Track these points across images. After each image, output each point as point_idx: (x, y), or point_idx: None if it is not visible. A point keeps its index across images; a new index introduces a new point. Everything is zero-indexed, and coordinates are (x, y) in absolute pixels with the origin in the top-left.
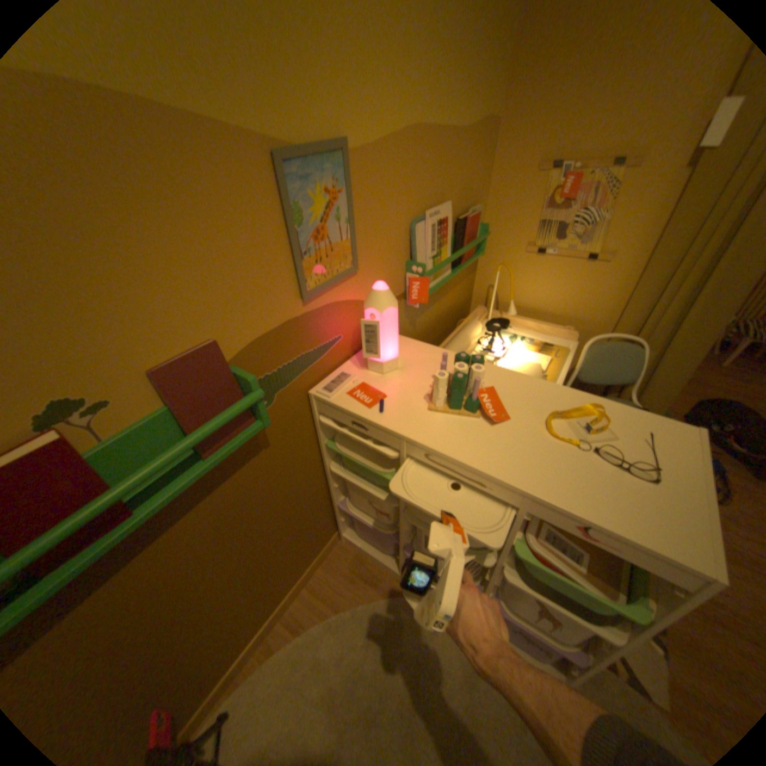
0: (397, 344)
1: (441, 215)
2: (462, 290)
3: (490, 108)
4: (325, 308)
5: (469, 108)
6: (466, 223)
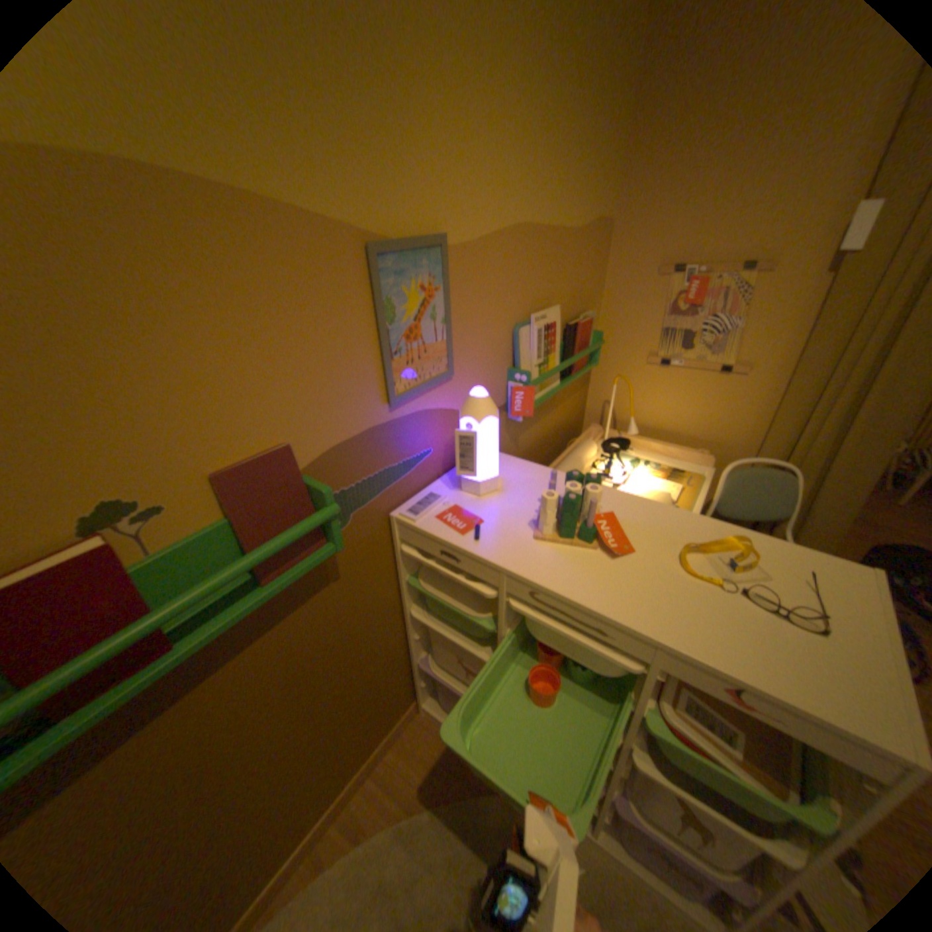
0: (496, 462)
1: (549, 319)
2: (573, 405)
3: (602, 210)
4: (414, 416)
5: (579, 209)
6: (577, 329)
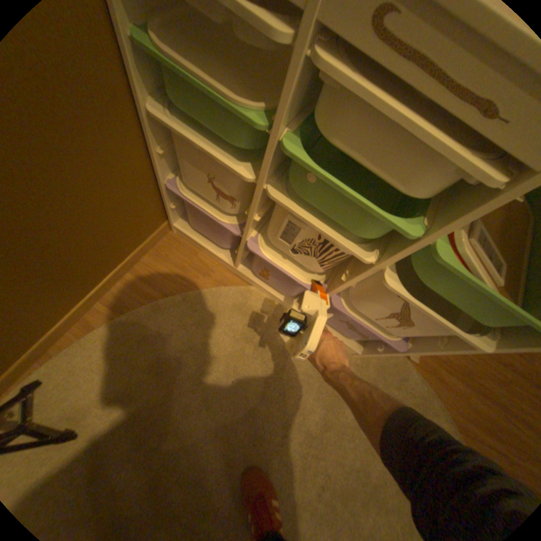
0: None
1: None
2: None
3: None
4: None
5: None
6: None
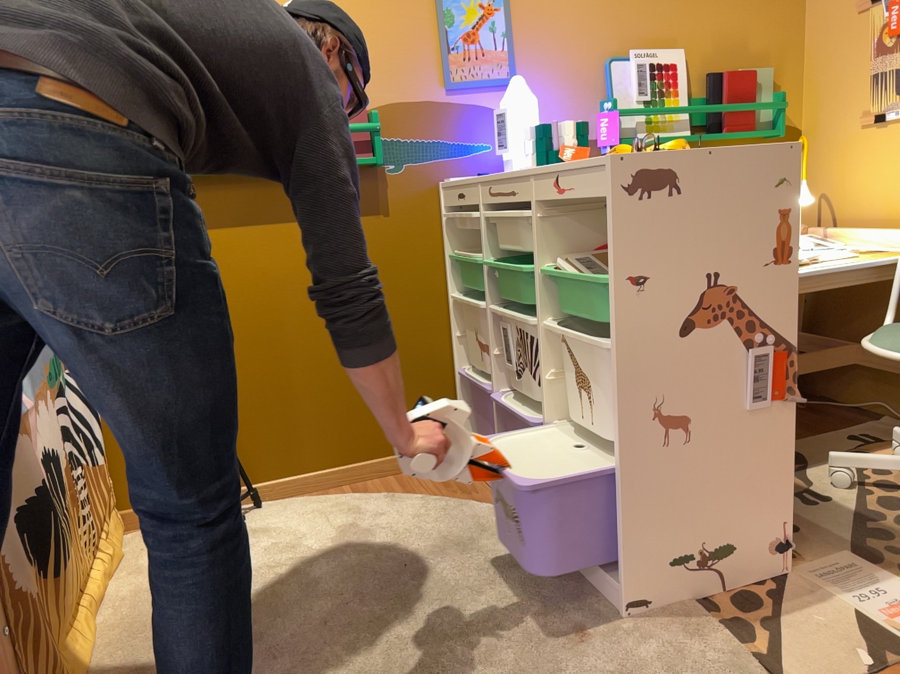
0: None
1: (660, 60)
2: None
3: None
4: (471, 107)
5: None
6: (720, 80)
